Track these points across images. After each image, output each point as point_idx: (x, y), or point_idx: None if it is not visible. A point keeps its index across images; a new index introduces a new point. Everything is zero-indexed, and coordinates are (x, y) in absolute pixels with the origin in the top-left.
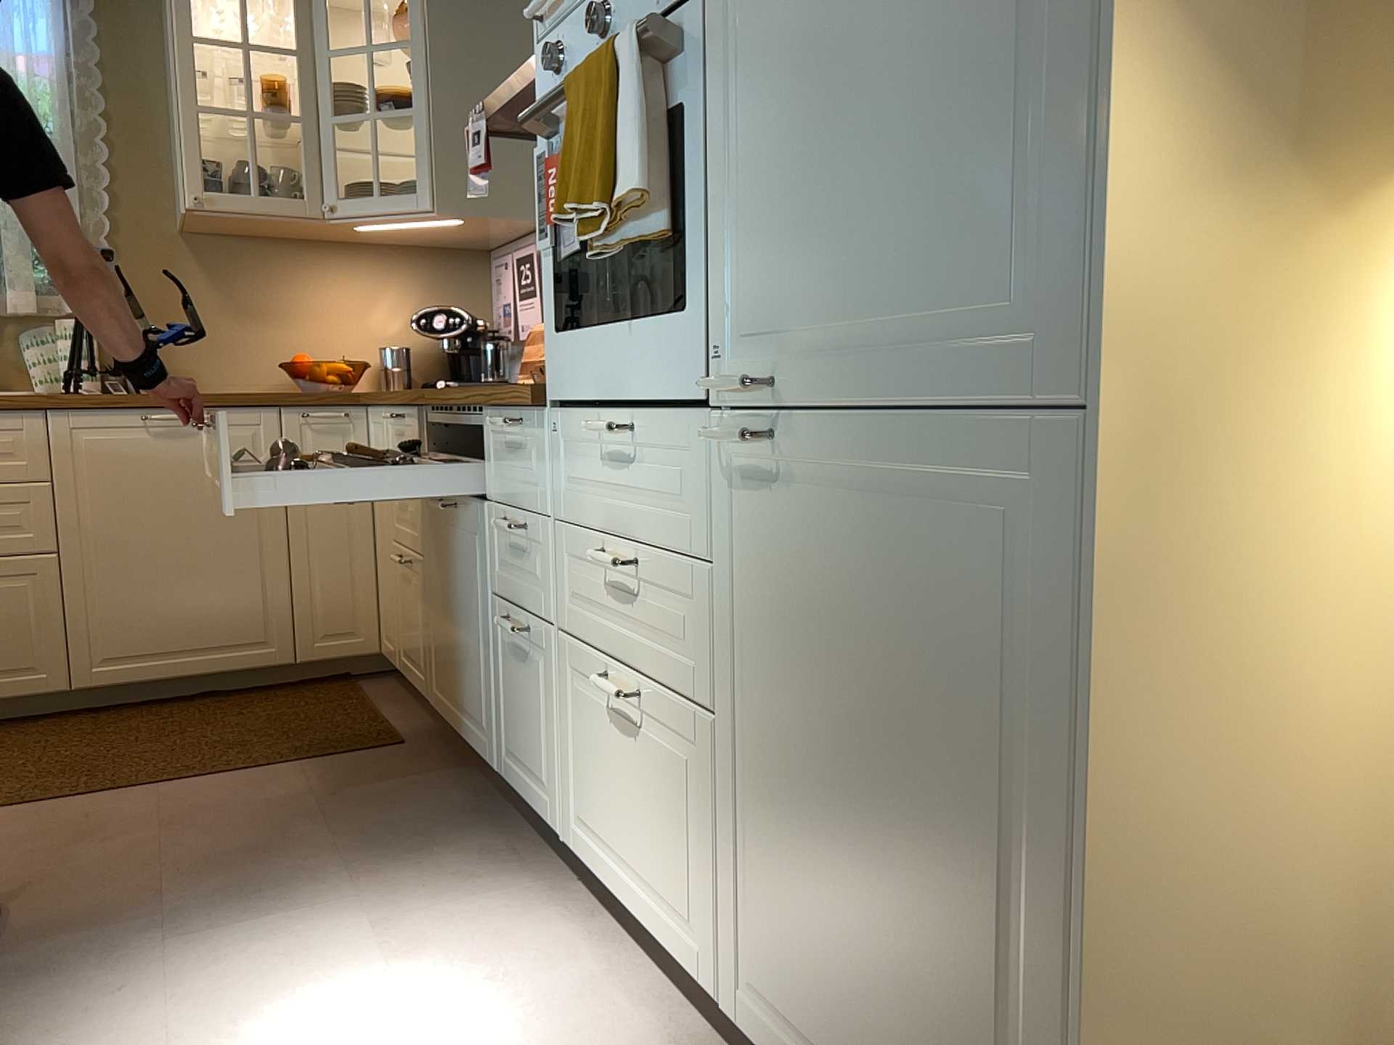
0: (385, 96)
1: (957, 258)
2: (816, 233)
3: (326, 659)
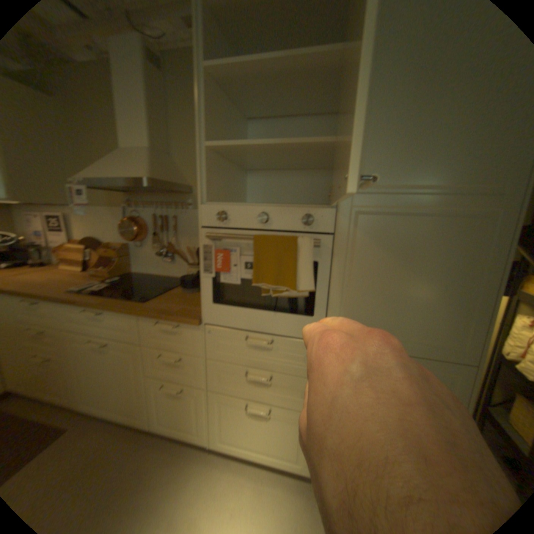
0: None
1: (435, 331)
2: (380, 313)
3: None
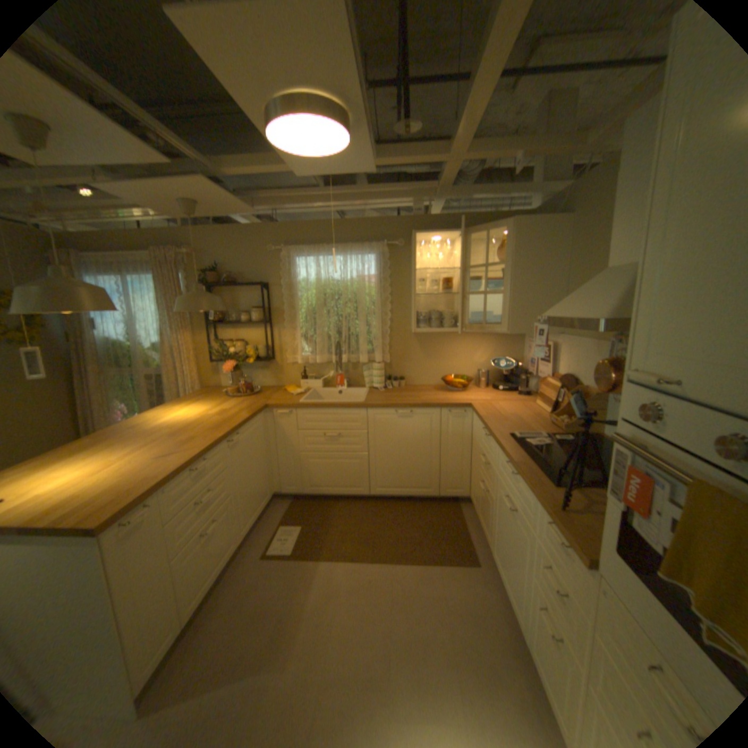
0: (489, 278)
1: None
2: None
3: (450, 497)
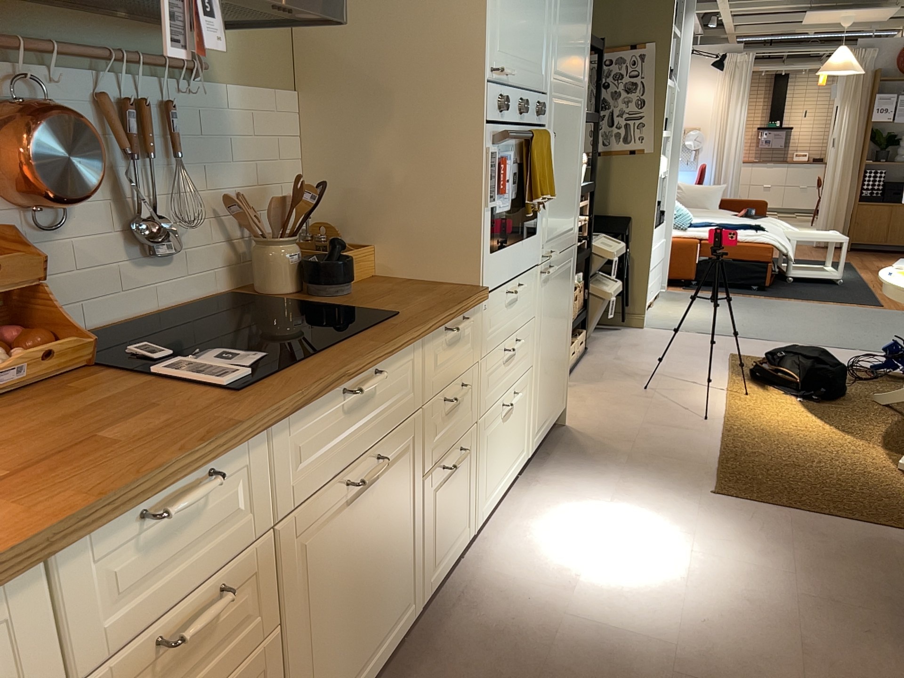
0: None
1: (569, 218)
2: (557, 211)
3: None
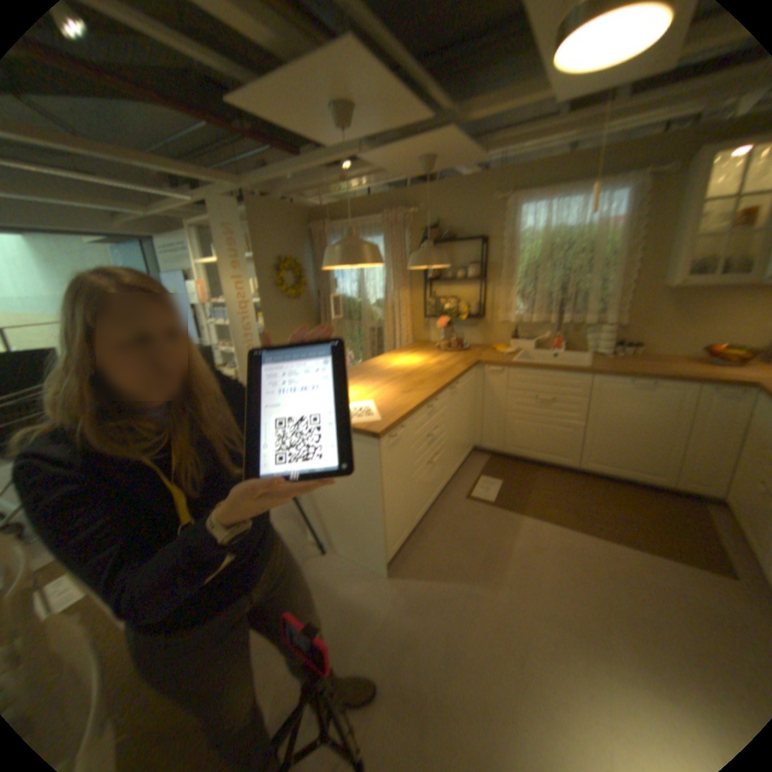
0: None
1: None
2: None
3: (693, 492)
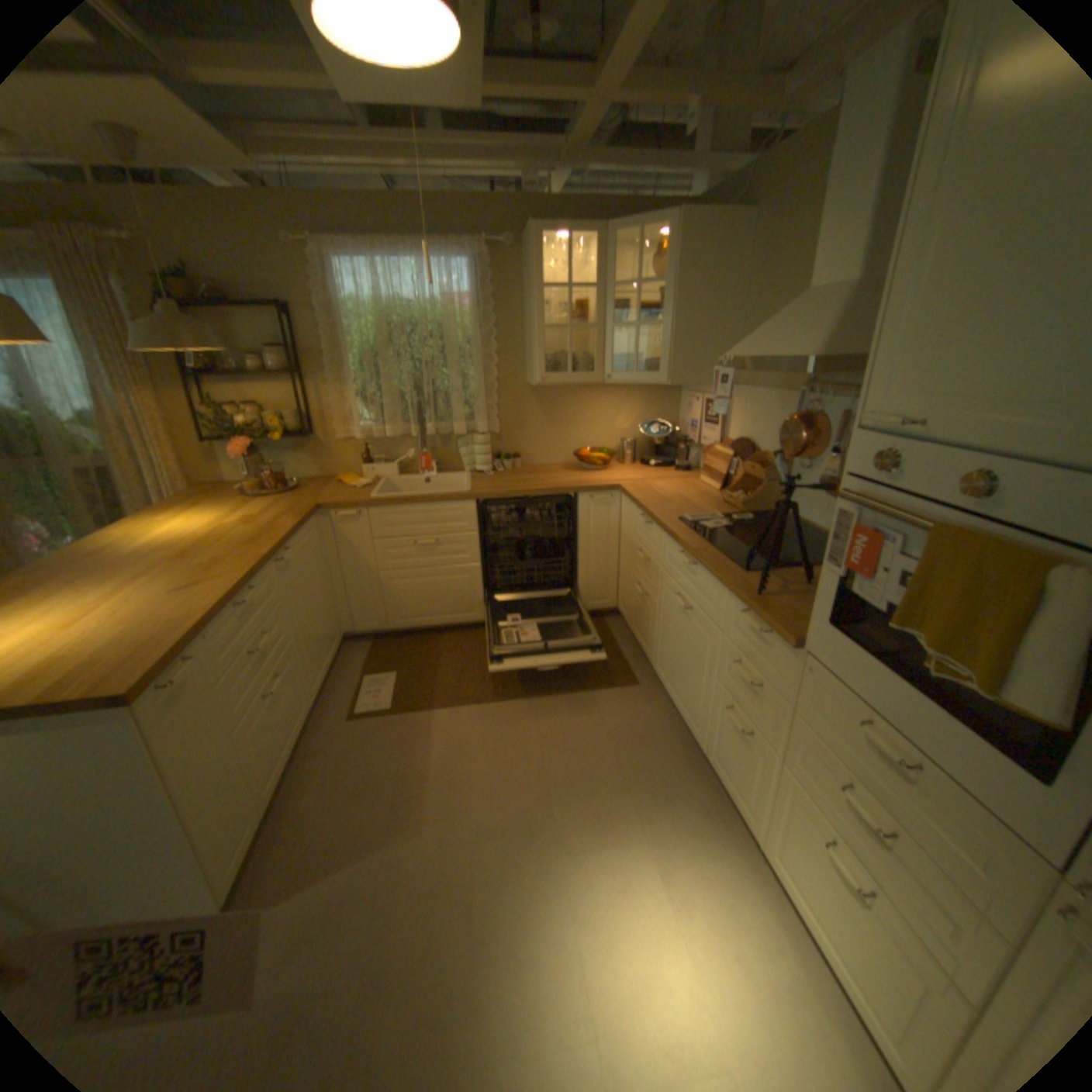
0: (640, 303)
1: None
2: None
3: (591, 610)
